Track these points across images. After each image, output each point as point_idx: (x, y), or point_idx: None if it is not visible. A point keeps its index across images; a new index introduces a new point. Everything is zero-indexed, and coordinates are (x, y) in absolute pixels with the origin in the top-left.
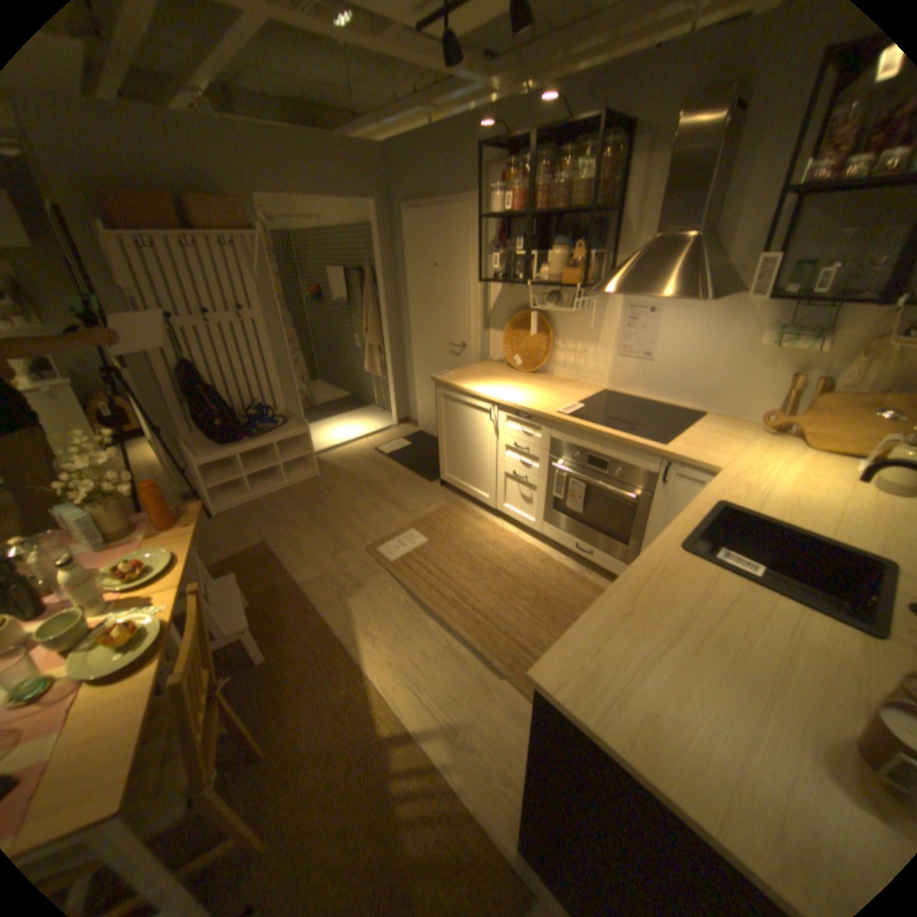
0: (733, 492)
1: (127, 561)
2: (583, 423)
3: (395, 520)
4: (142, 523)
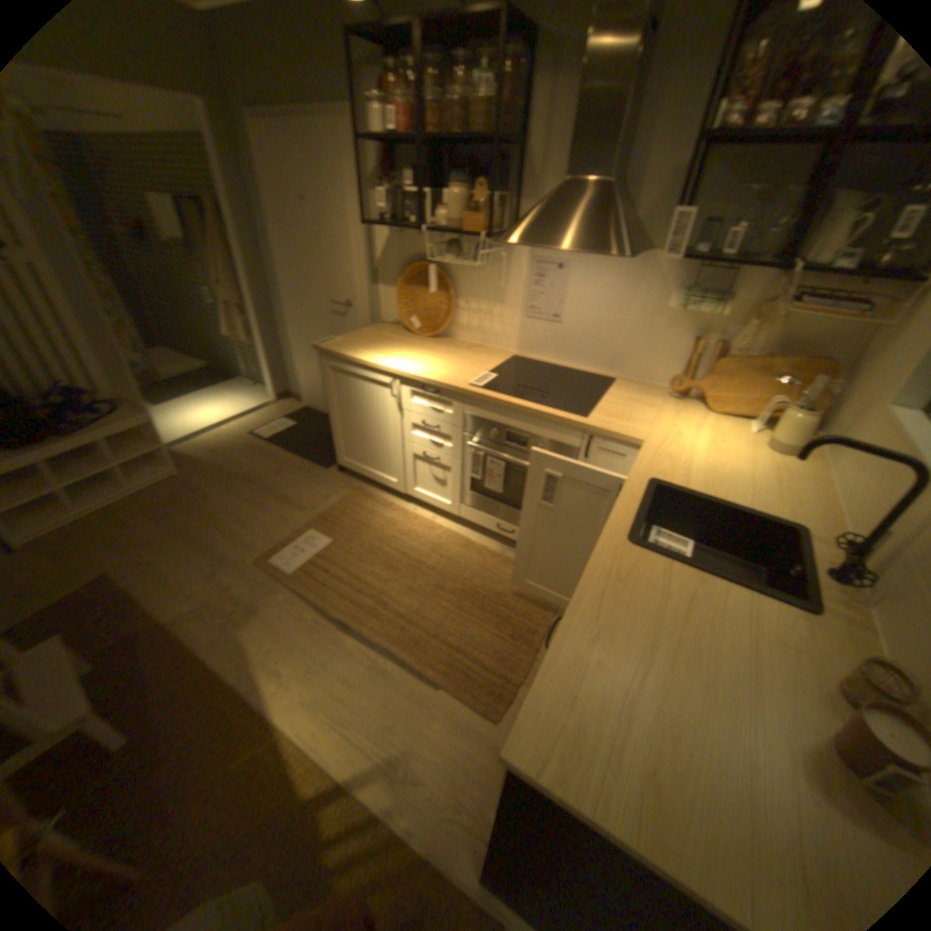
0: (658, 466)
1: None
2: (499, 397)
3: (286, 522)
4: None
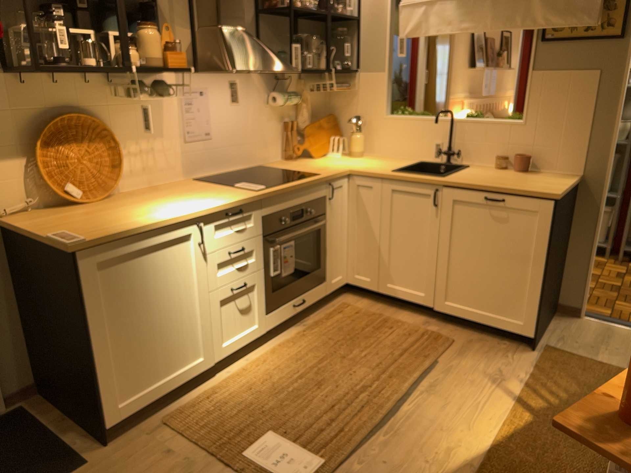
0: (377, 169)
1: None
2: (283, 186)
3: None
4: None
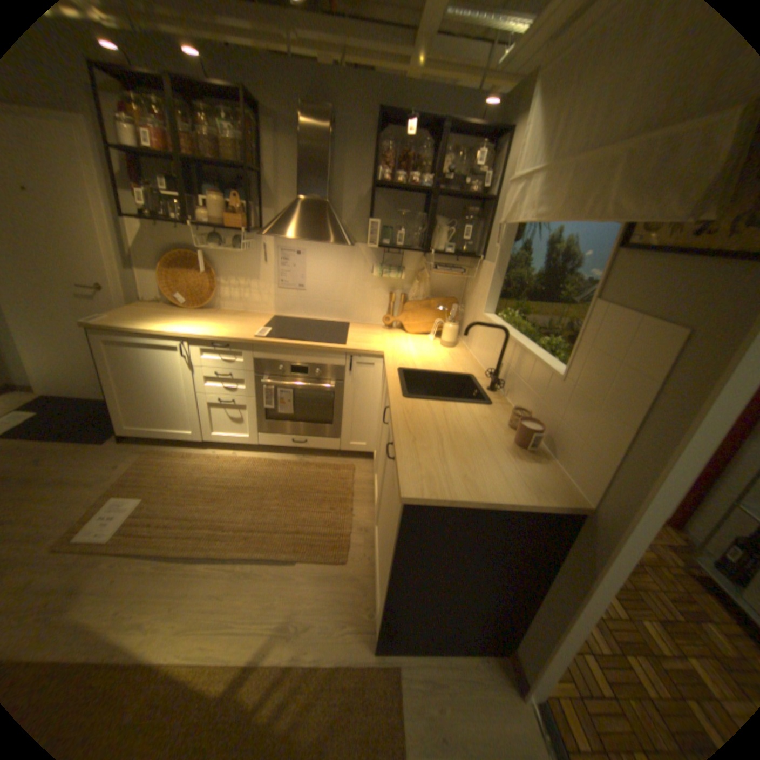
0: (397, 363)
1: None
2: (283, 341)
3: (77, 499)
4: None
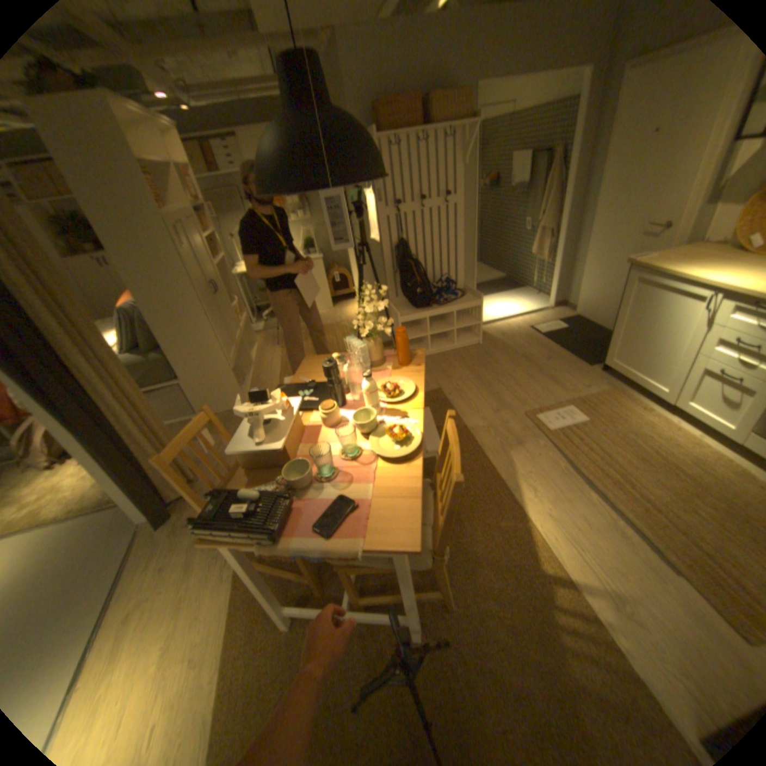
0: None
1: (387, 383)
2: None
3: (554, 394)
4: (388, 358)
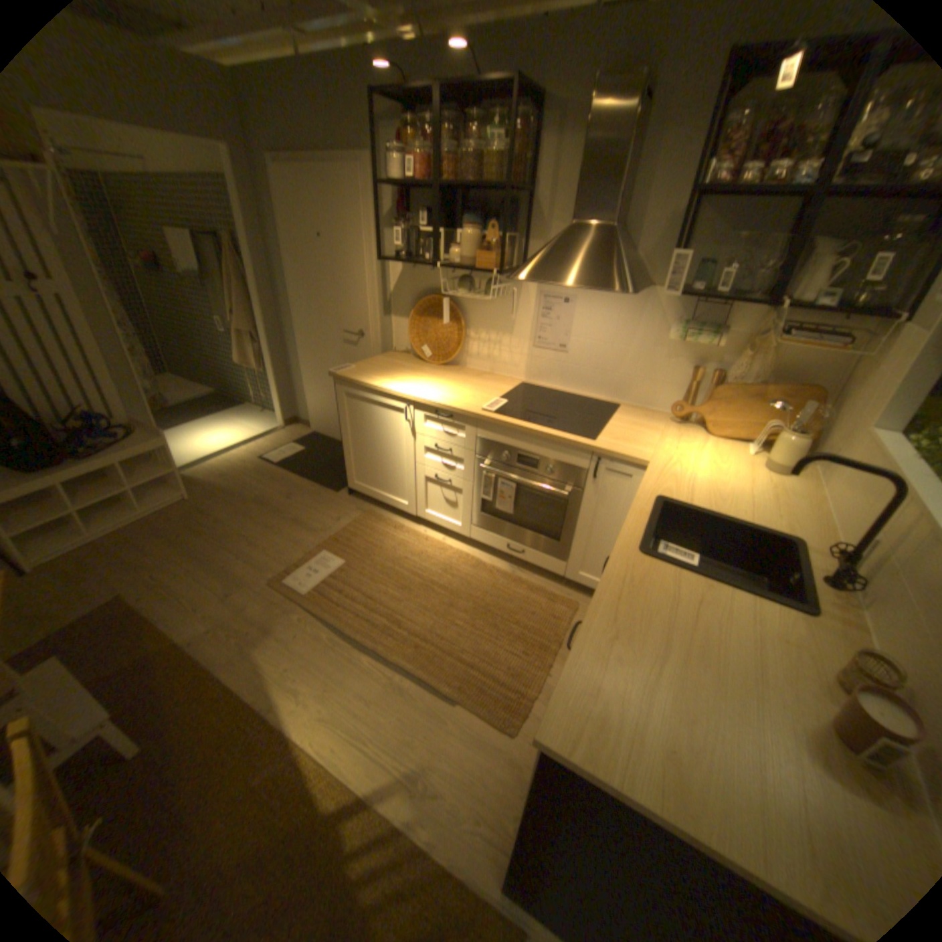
0: (664, 485)
1: None
2: (512, 421)
3: (301, 542)
4: None
